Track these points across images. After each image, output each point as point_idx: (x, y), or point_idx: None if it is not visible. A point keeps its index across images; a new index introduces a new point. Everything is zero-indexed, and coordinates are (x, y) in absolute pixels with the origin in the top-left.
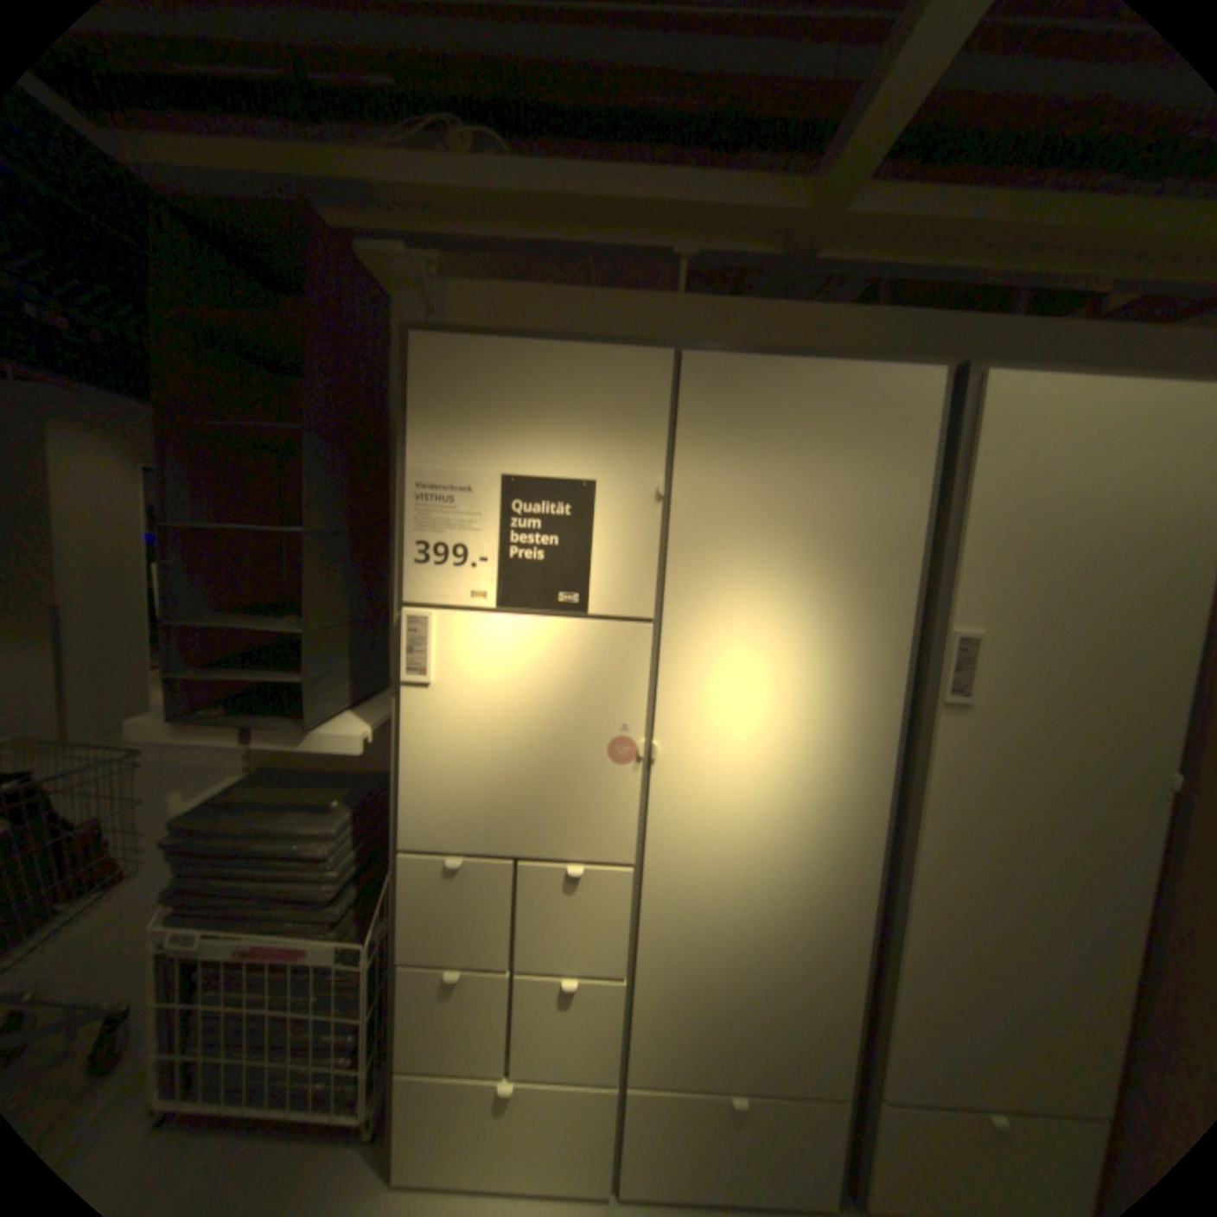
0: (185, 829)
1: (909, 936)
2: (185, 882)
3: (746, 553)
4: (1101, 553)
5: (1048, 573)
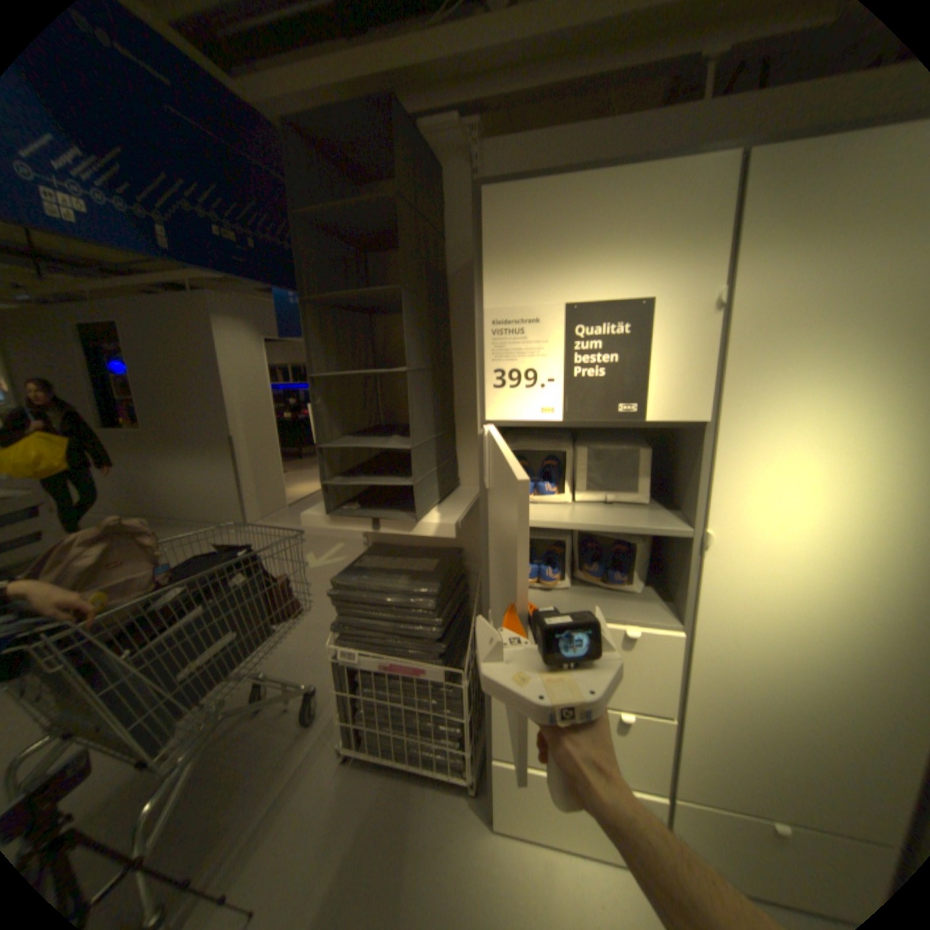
0: (341, 585)
1: None
2: (345, 619)
3: (815, 350)
4: None
5: None
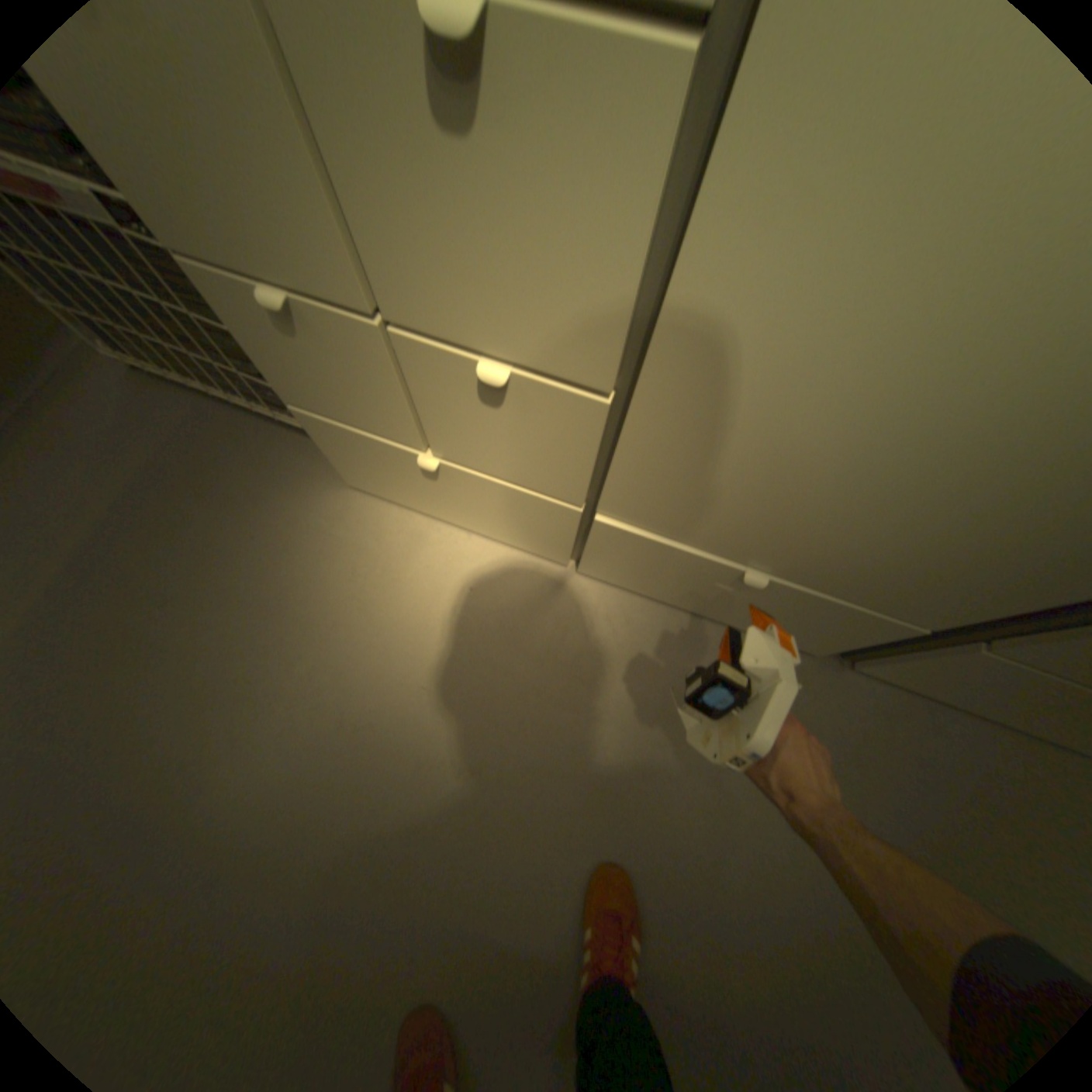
0: None
1: None
2: None
3: None
4: None
5: None
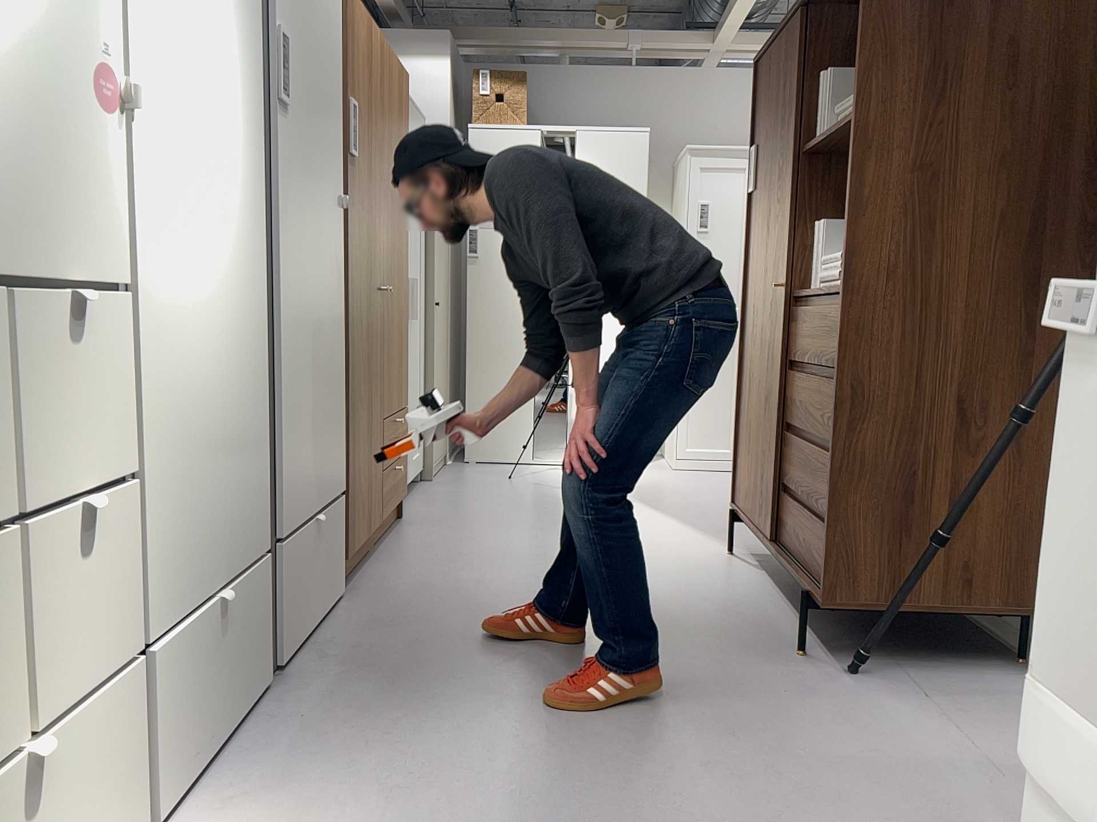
0: None
1: (276, 354)
2: None
3: None
4: None
5: None
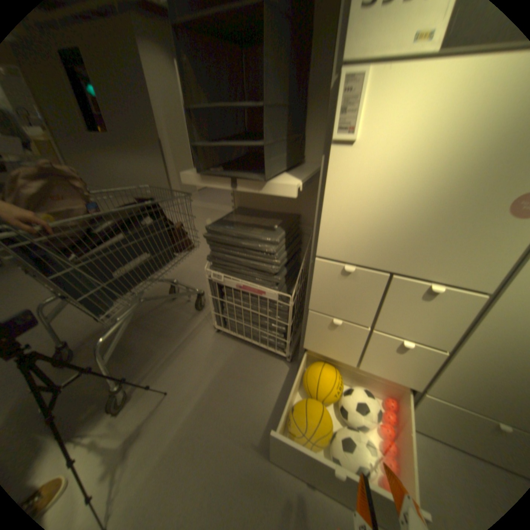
0: (212, 229)
1: None
2: (215, 252)
3: None
4: None
5: None
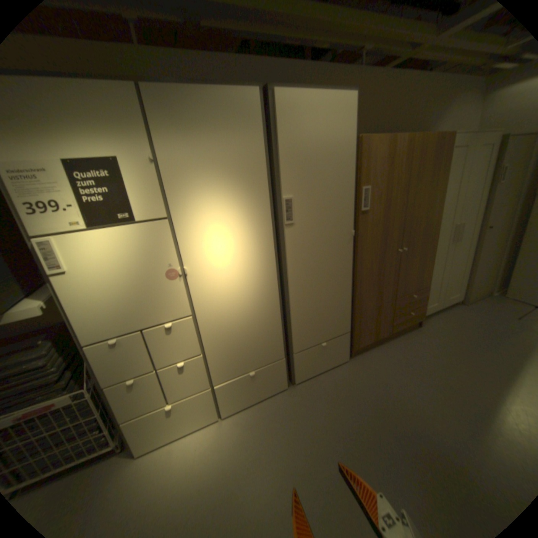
0: None
1: (290, 304)
2: None
3: (199, 181)
4: (323, 160)
5: (308, 170)
